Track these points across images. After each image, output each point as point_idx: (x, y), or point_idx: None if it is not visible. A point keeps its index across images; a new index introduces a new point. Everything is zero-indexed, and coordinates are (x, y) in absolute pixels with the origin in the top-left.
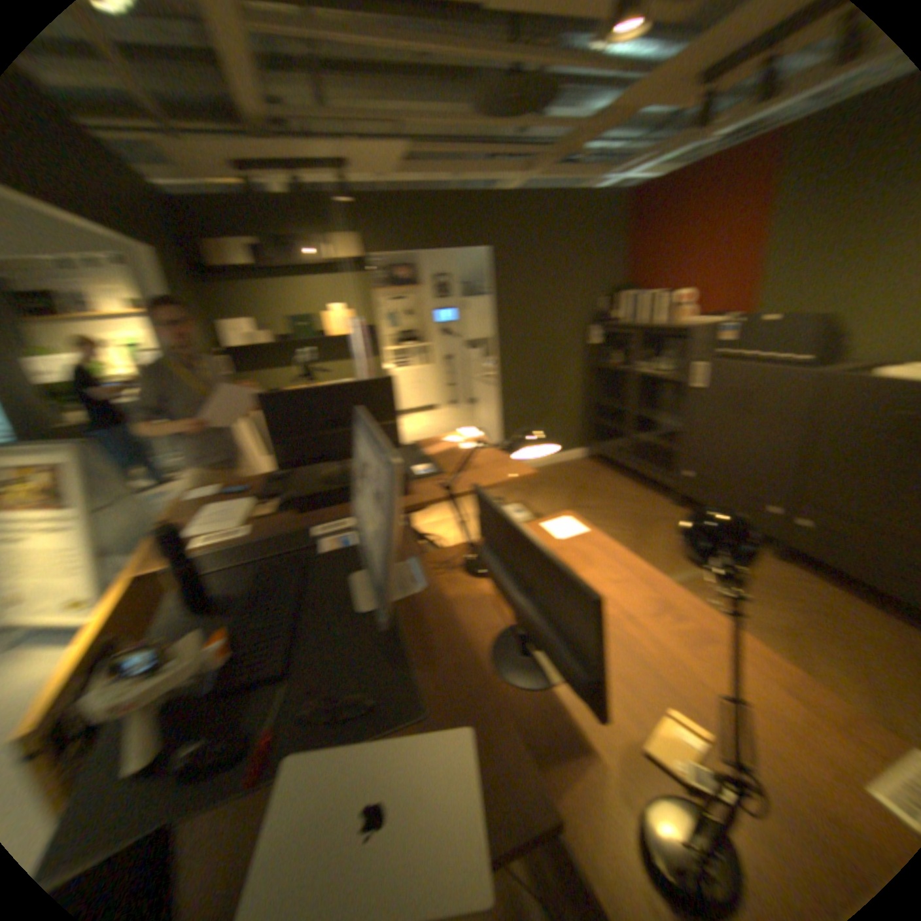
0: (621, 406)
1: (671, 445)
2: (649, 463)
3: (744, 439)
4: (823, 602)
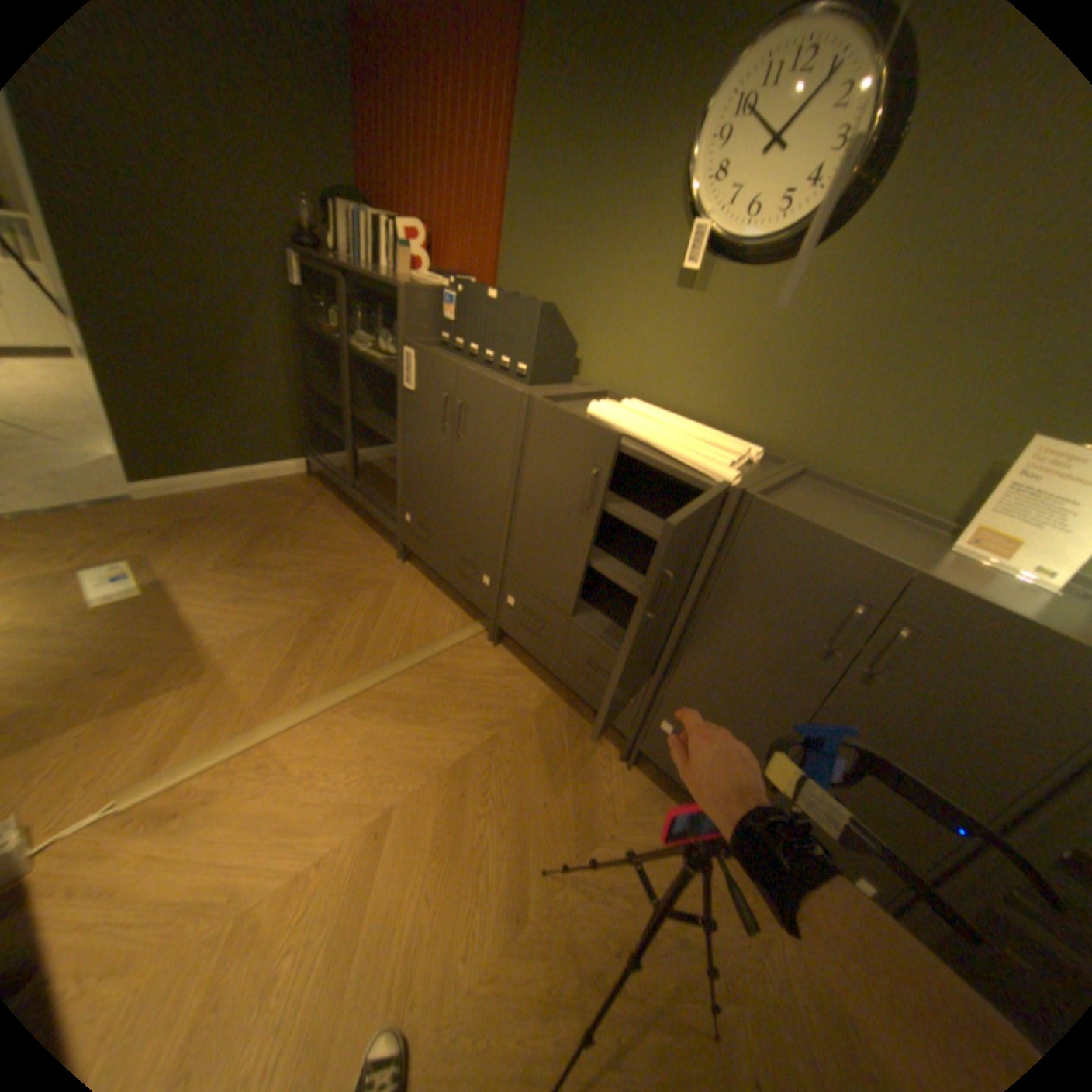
0: (339, 400)
1: (396, 470)
2: (373, 494)
3: (457, 477)
4: (517, 702)
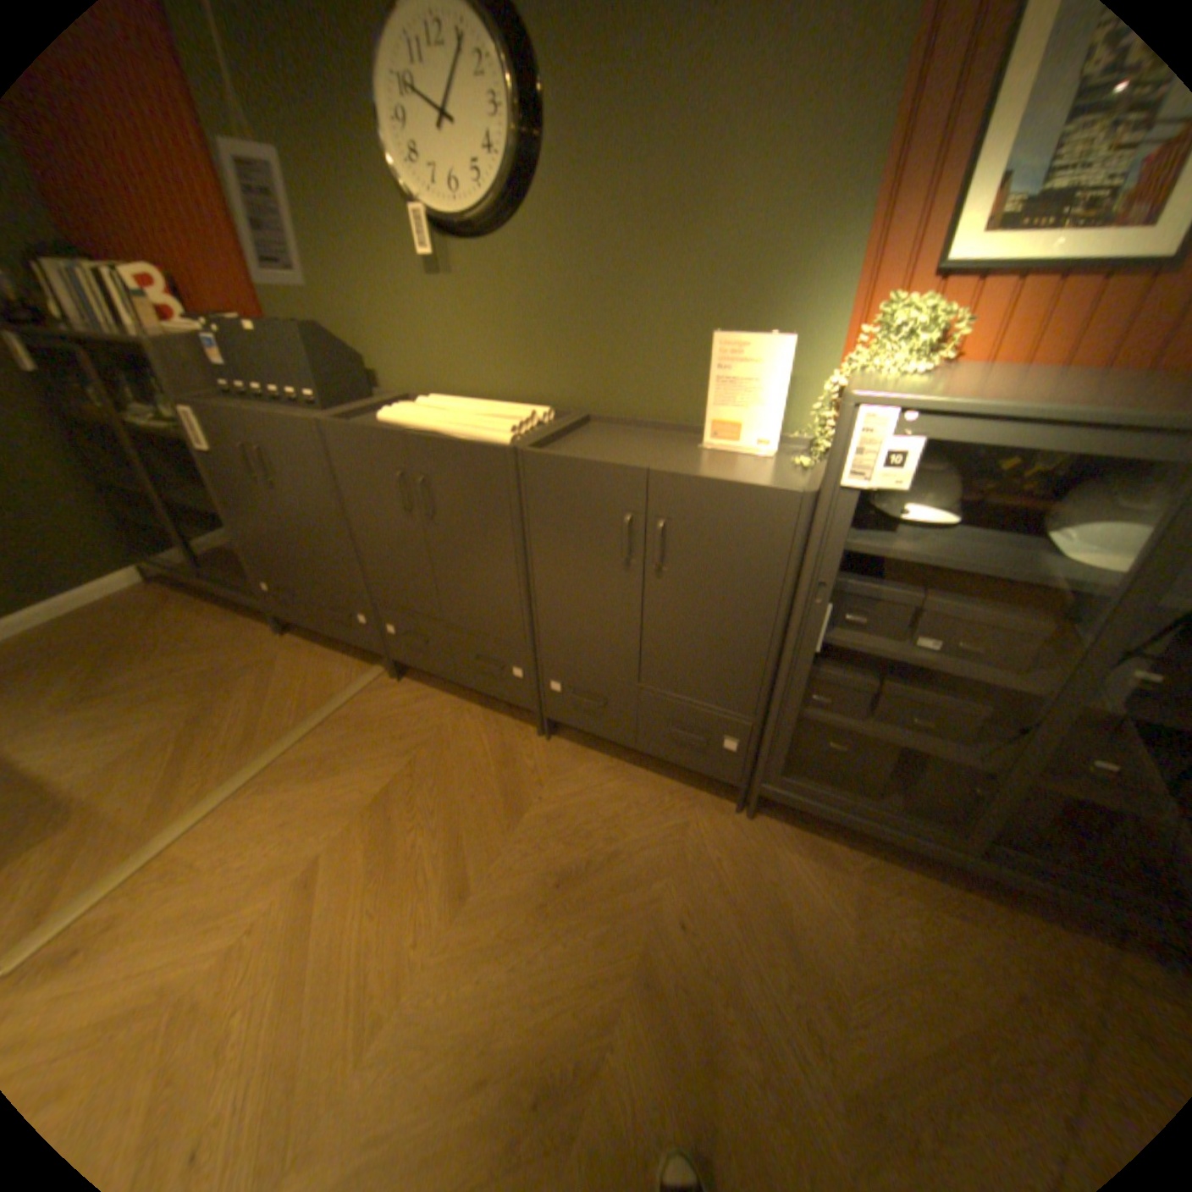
0: (138, 486)
1: (231, 543)
2: (217, 577)
3: (286, 526)
4: (427, 724)
